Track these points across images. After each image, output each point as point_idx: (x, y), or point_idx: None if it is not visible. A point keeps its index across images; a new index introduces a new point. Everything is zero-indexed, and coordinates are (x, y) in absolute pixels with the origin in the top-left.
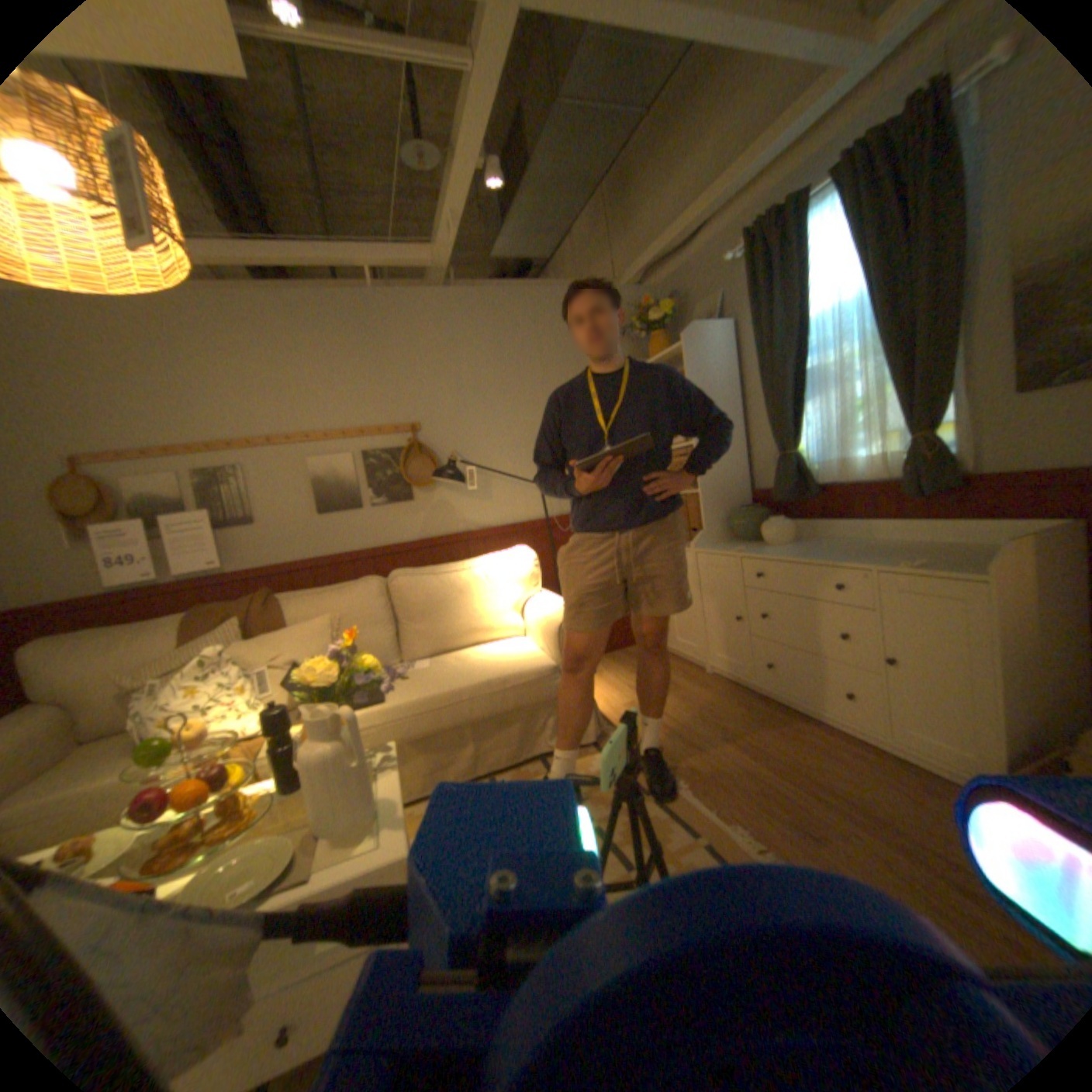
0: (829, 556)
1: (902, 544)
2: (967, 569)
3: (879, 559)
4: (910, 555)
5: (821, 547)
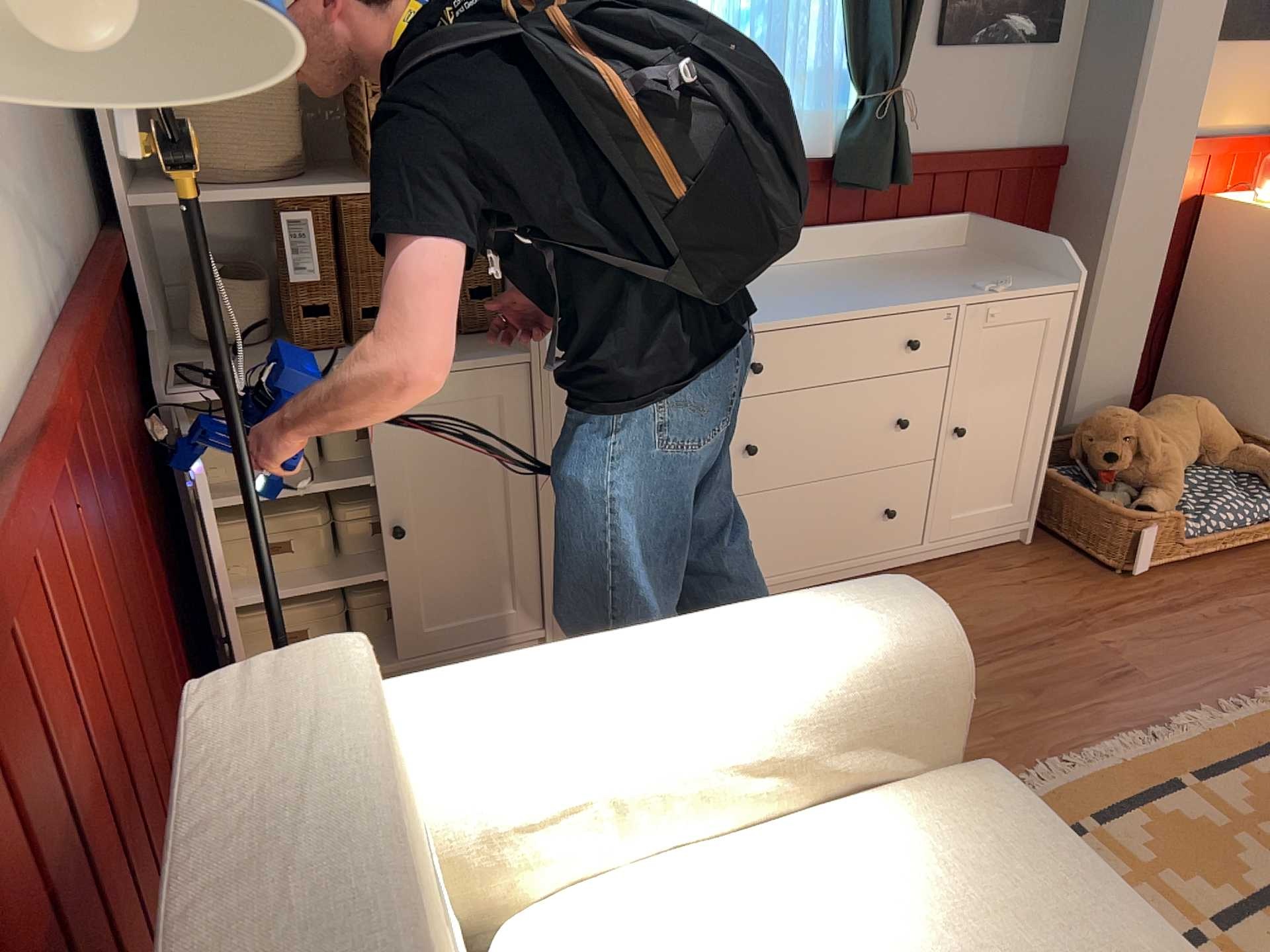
0: (858, 300)
1: (822, 267)
2: (1038, 282)
3: (927, 290)
4: (917, 278)
5: (769, 291)
